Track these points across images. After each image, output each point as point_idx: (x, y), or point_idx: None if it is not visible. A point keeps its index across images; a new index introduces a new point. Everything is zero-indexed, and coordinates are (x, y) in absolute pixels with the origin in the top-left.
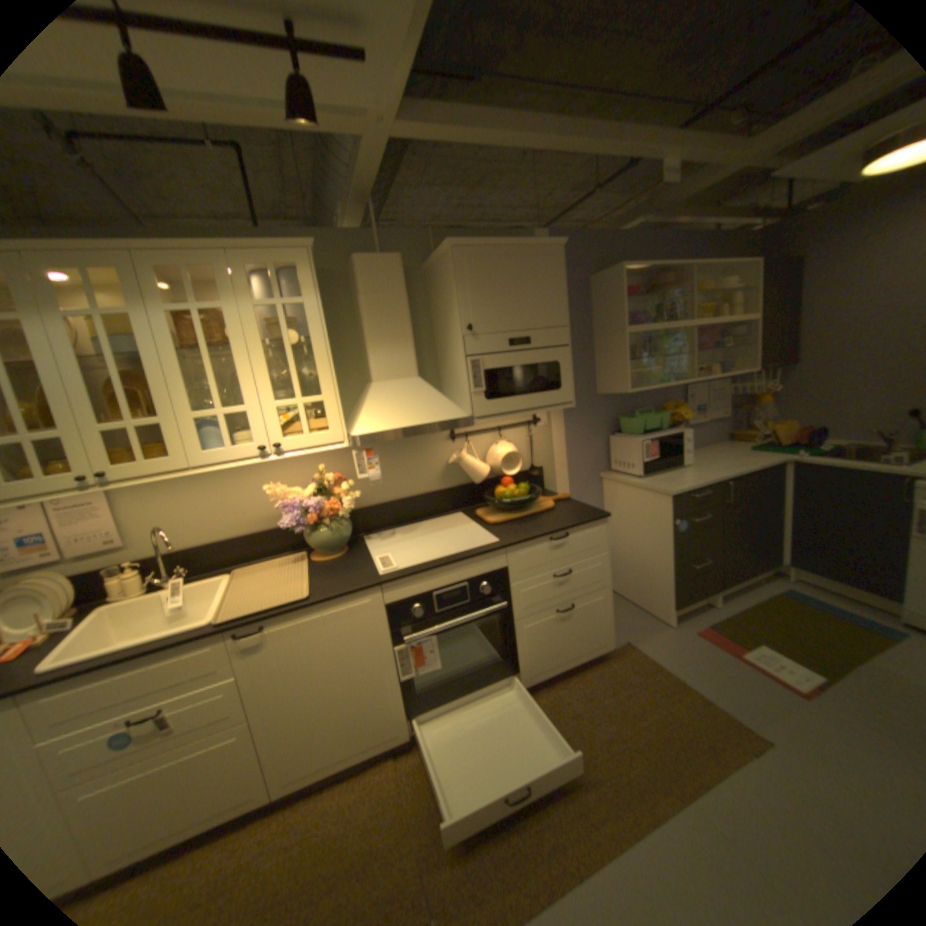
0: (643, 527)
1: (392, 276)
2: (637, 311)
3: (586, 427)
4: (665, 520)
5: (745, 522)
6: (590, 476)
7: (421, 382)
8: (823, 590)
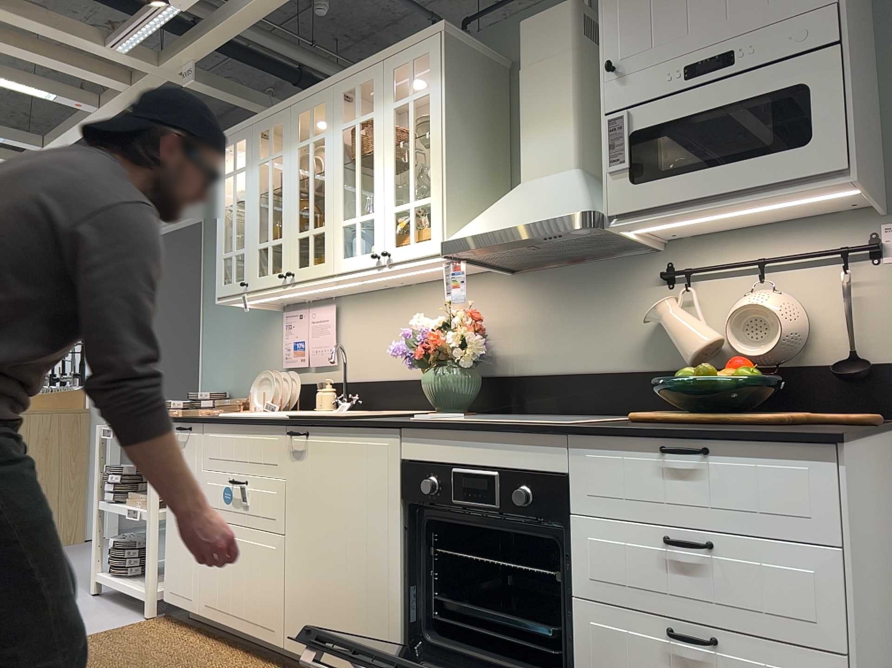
0: None
1: (555, 35)
2: None
3: None
4: None
5: None
6: None
7: (571, 174)
8: None
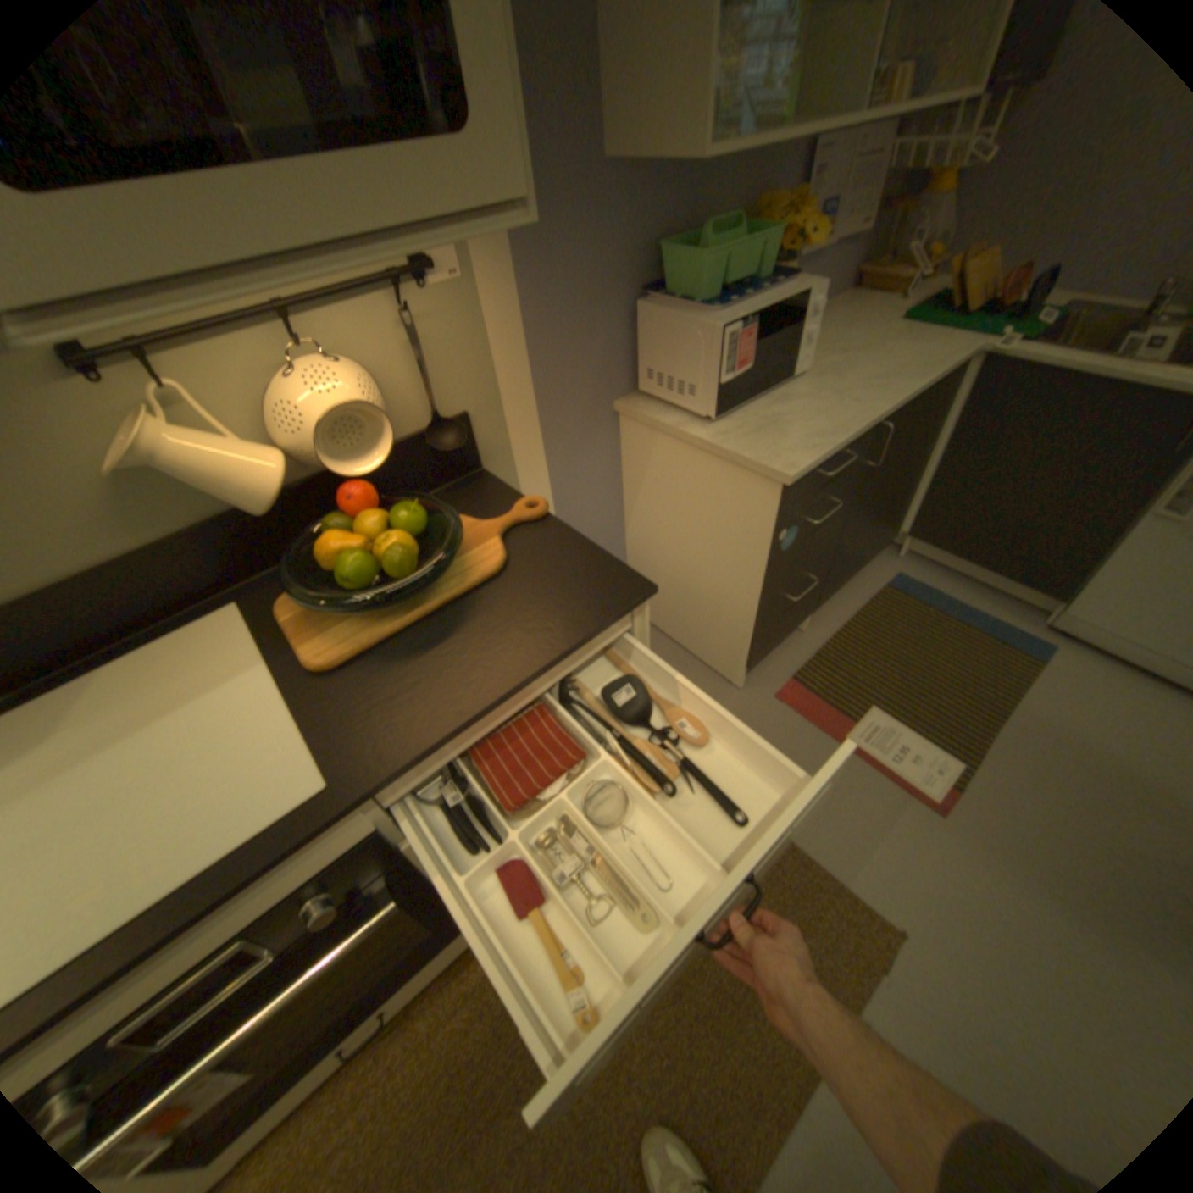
0: (702, 528)
1: None
2: None
3: (578, 274)
4: (756, 526)
5: (879, 490)
6: (590, 412)
7: None
8: (942, 566)
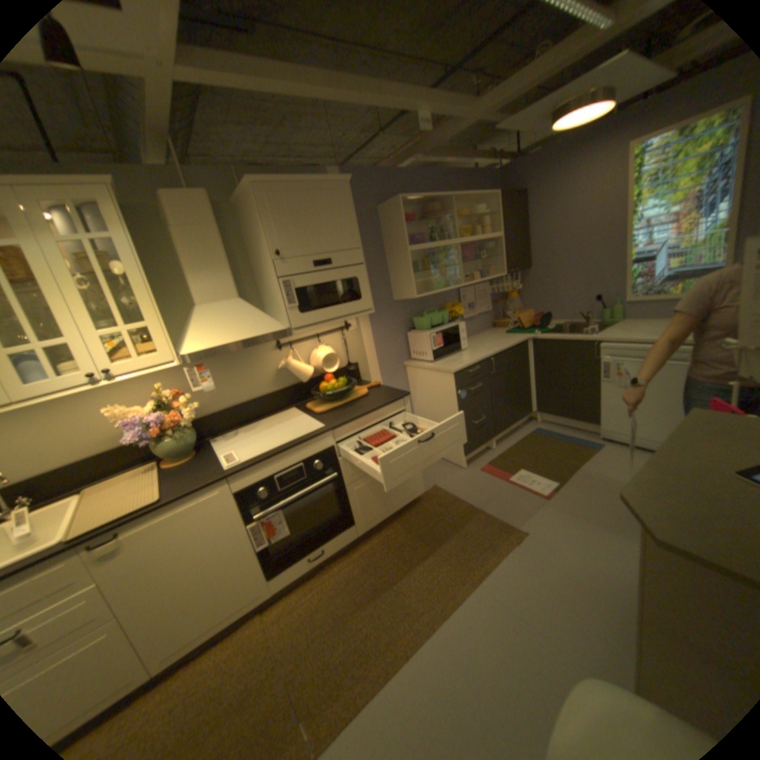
0: (437, 399)
1: (199, 209)
2: (416, 233)
3: (388, 327)
4: (451, 391)
5: (504, 385)
6: (395, 365)
7: (241, 302)
8: (557, 424)
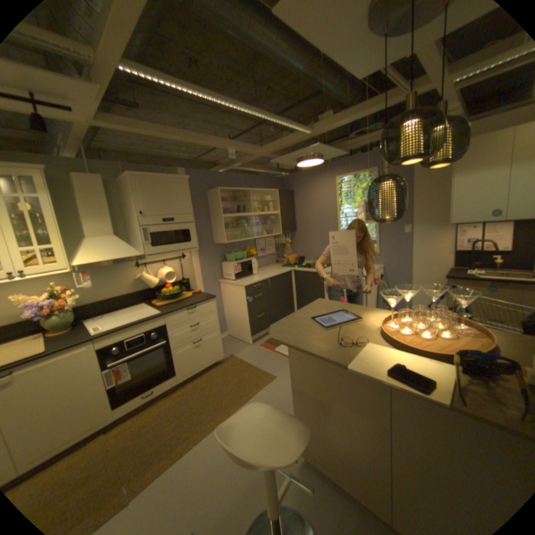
0: (236, 302)
1: (96, 185)
2: (229, 207)
3: (210, 258)
4: (243, 297)
5: (277, 296)
6: (214, 281)
7: (116, 237)
8: None
